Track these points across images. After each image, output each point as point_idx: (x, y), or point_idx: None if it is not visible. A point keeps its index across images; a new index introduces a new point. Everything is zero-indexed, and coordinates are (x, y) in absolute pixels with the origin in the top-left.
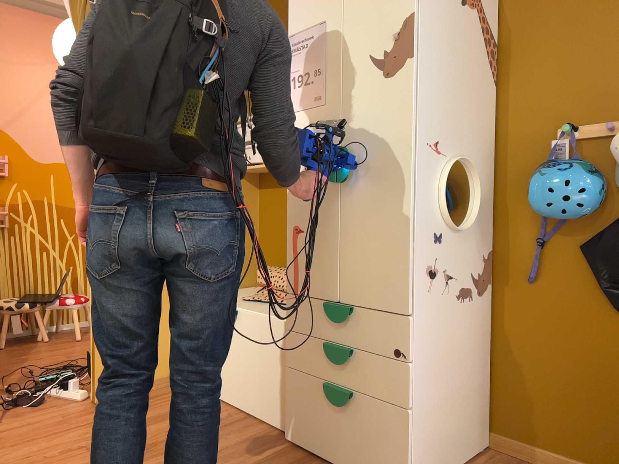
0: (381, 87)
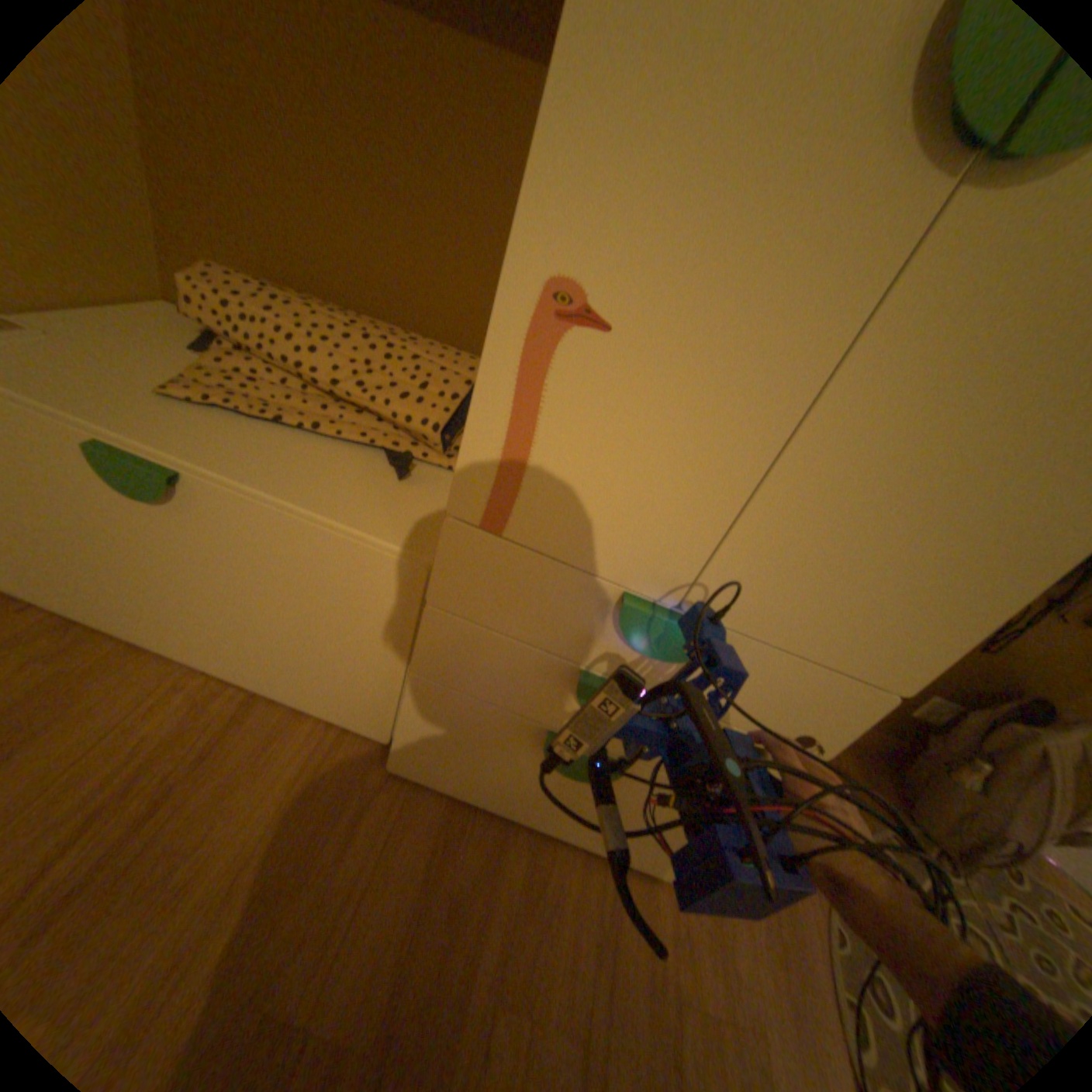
0: None
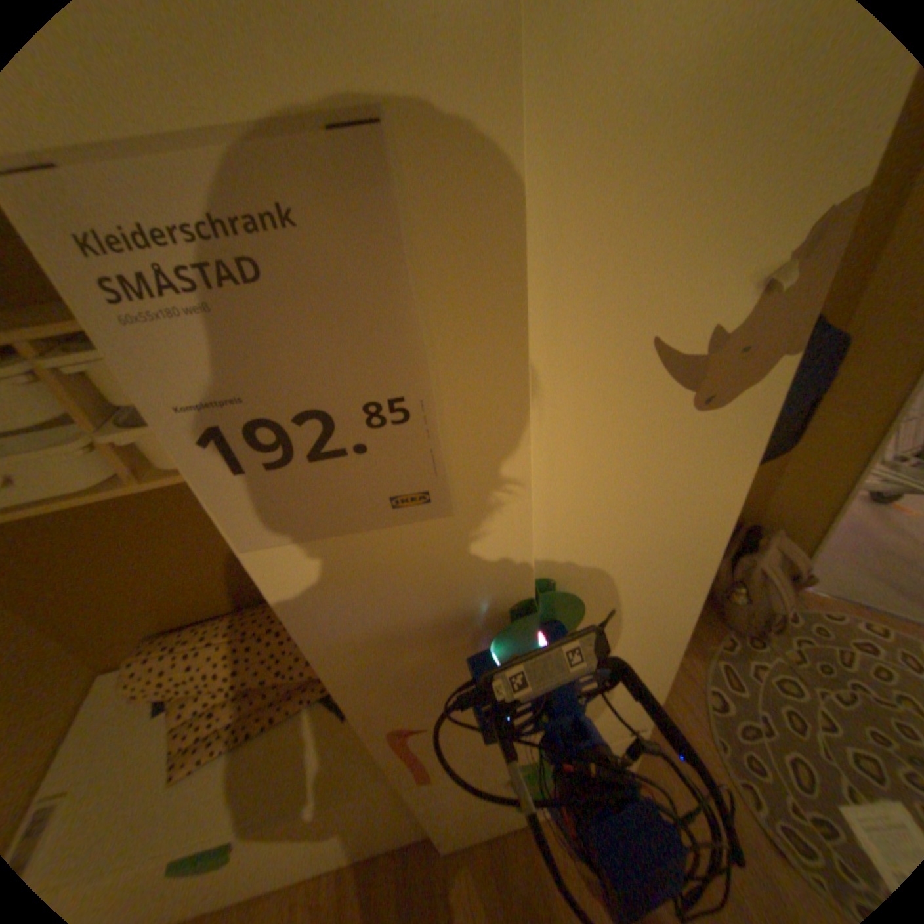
0: (680, 435)
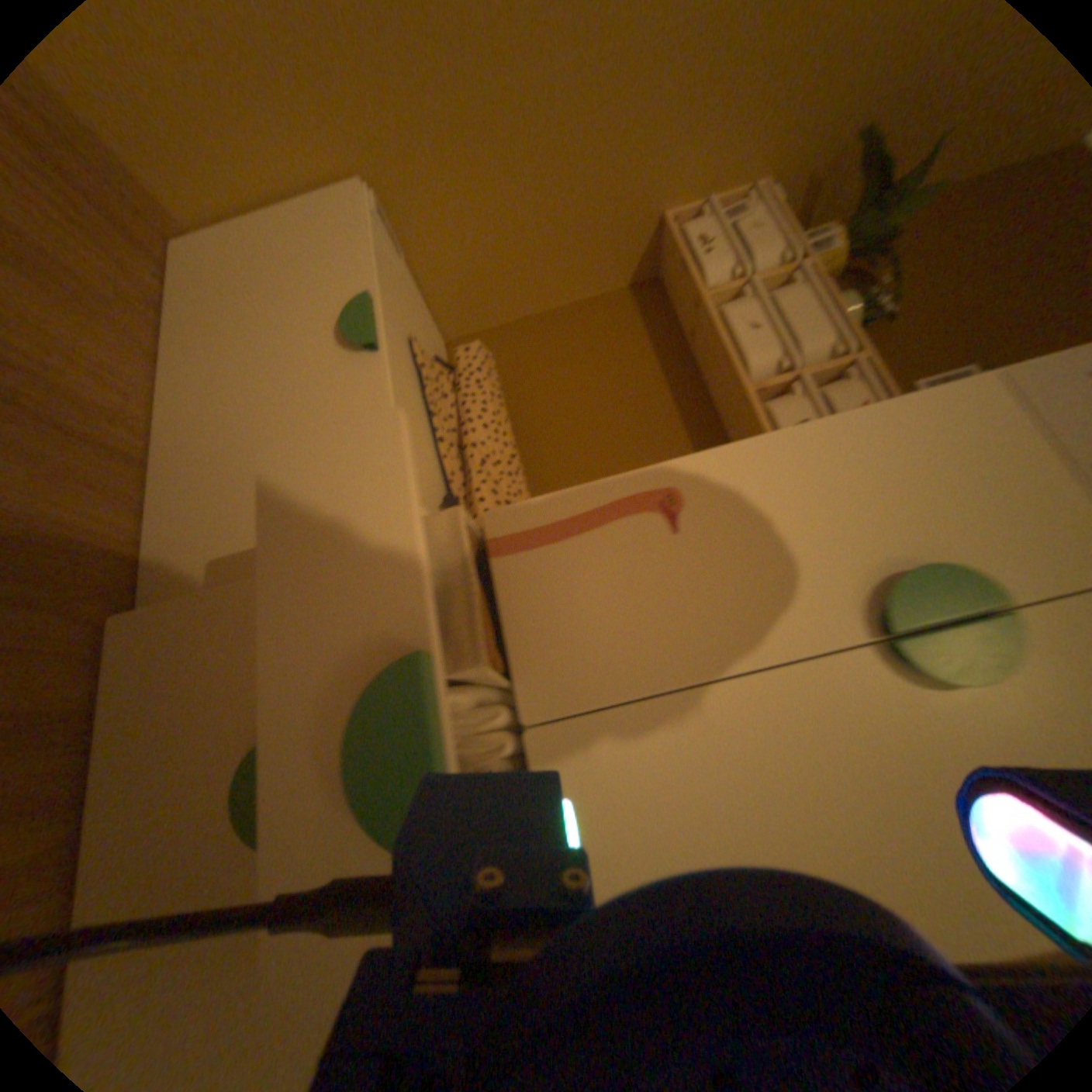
0: None
